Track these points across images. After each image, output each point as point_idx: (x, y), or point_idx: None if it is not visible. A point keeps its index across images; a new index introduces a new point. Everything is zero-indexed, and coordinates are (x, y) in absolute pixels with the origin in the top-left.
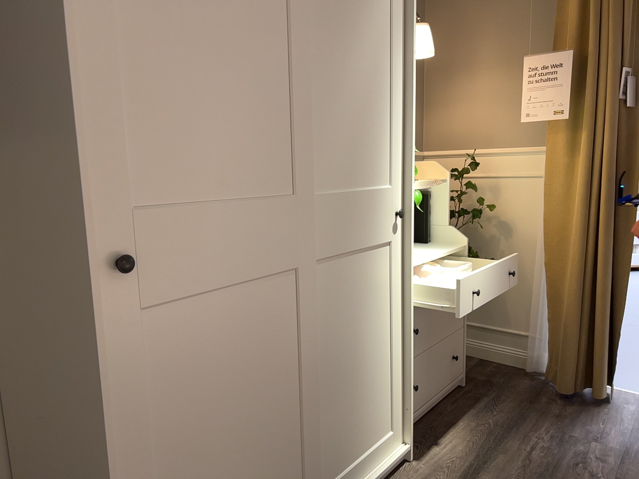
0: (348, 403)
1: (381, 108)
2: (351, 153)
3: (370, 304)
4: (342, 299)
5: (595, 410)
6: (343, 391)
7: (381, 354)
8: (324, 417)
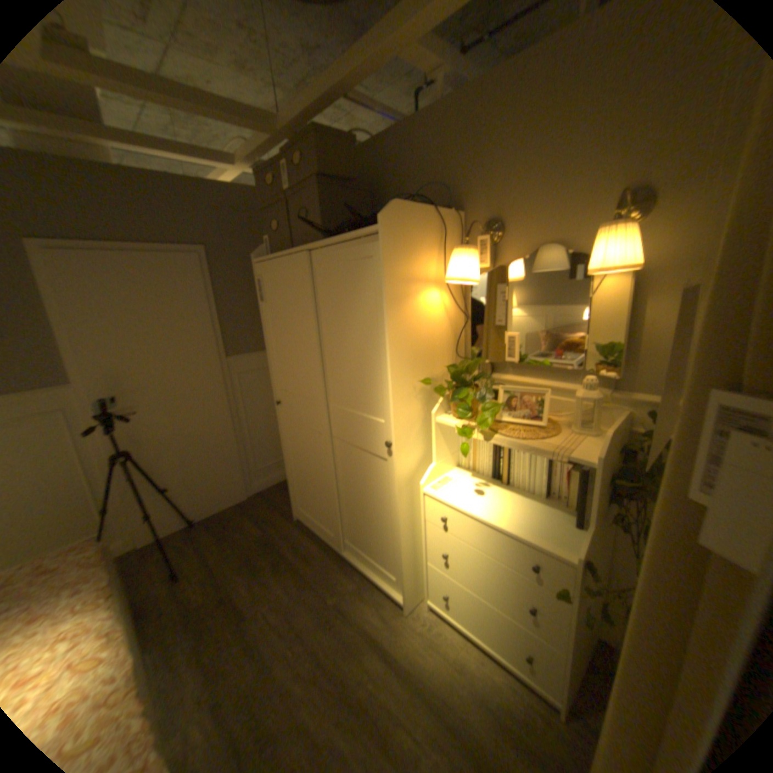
0: (359, 523)
1: (371, 367)
2: (351, 392)
3: (371, 486)
4: (351, 468)
5: None
6: (356, 514)
7: (382, 524)
8: (346, 514)
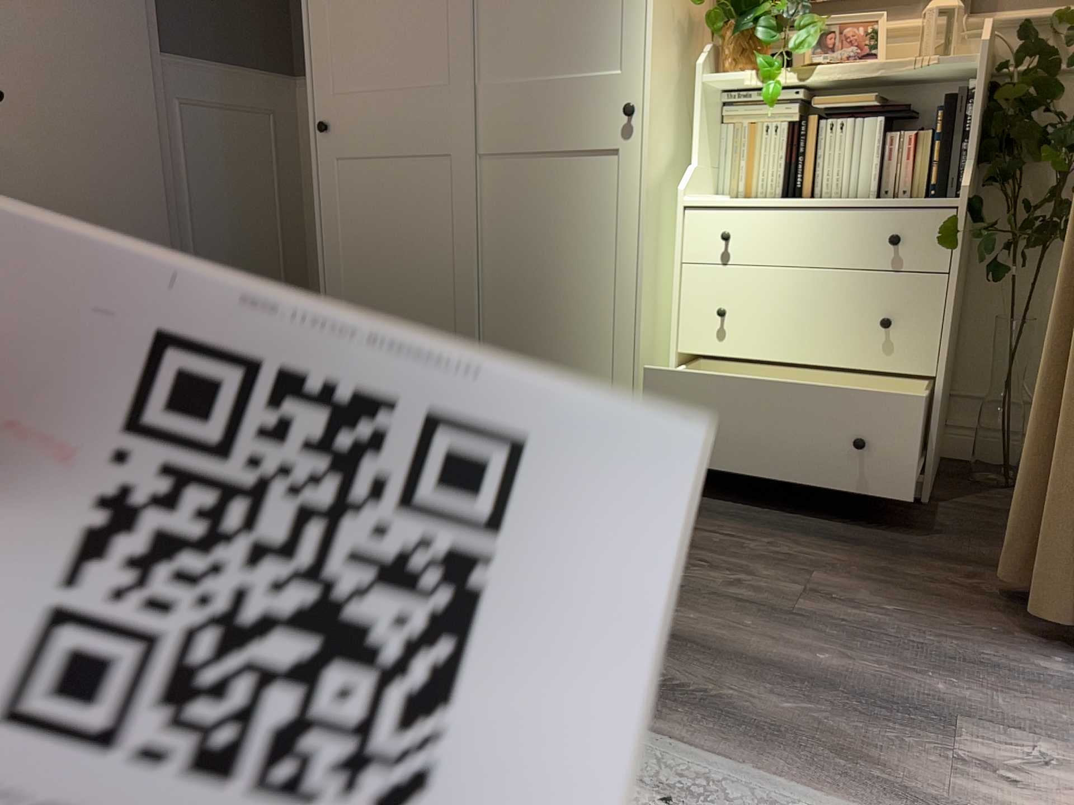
0: (534, 326)
1: None
2: (545, 38)
3: (576, 225)
4: (528, 206)
5: (987, 625)
6: (527, 308)
7: (596, 297)
8: (500, 322)
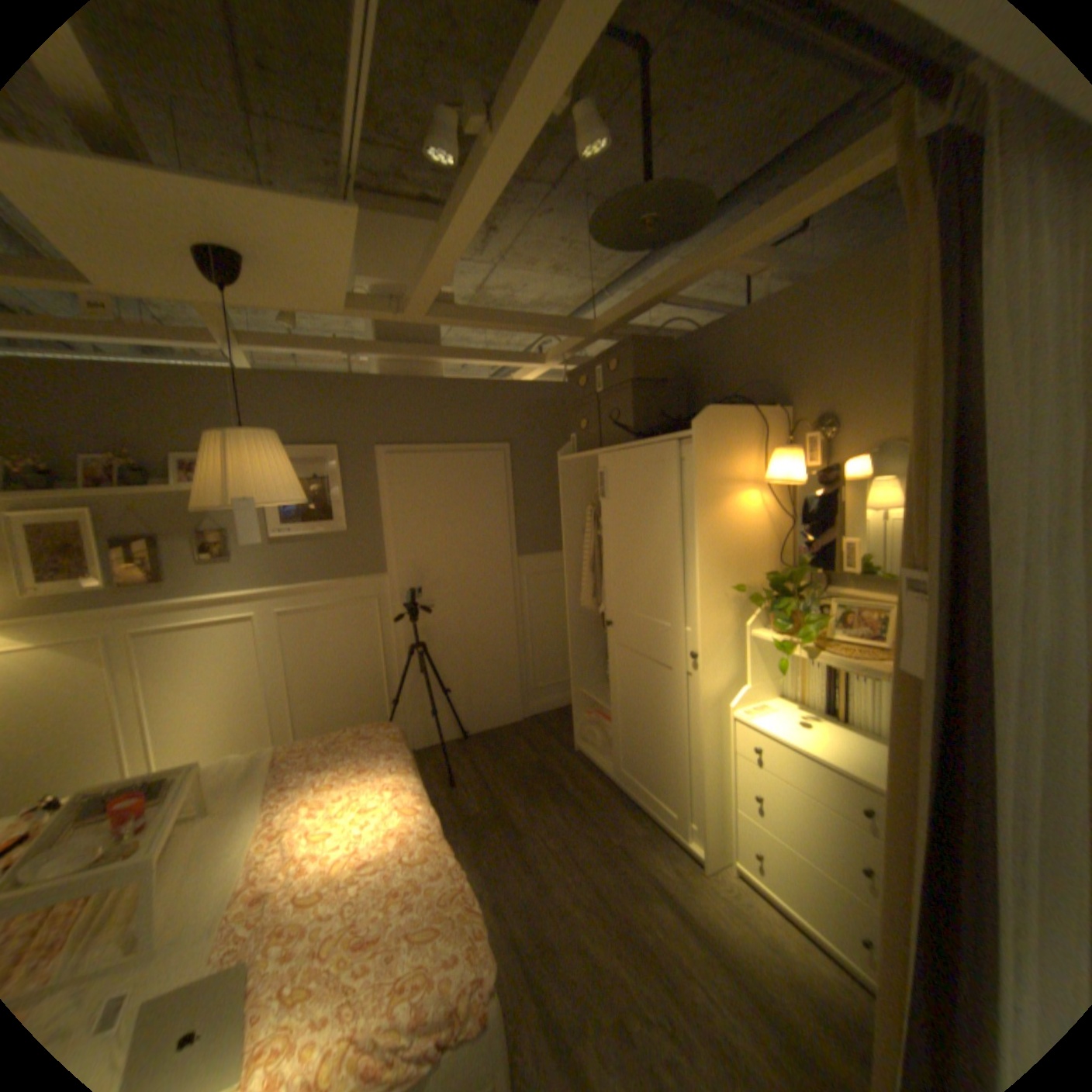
0: (656, 754)
1: (679, 571)
2: (655, 598)
3: (672, 707)
4: (651, 685)
5: None
6: (652, 742)
7: (684, 755)
8: (641, 743)
